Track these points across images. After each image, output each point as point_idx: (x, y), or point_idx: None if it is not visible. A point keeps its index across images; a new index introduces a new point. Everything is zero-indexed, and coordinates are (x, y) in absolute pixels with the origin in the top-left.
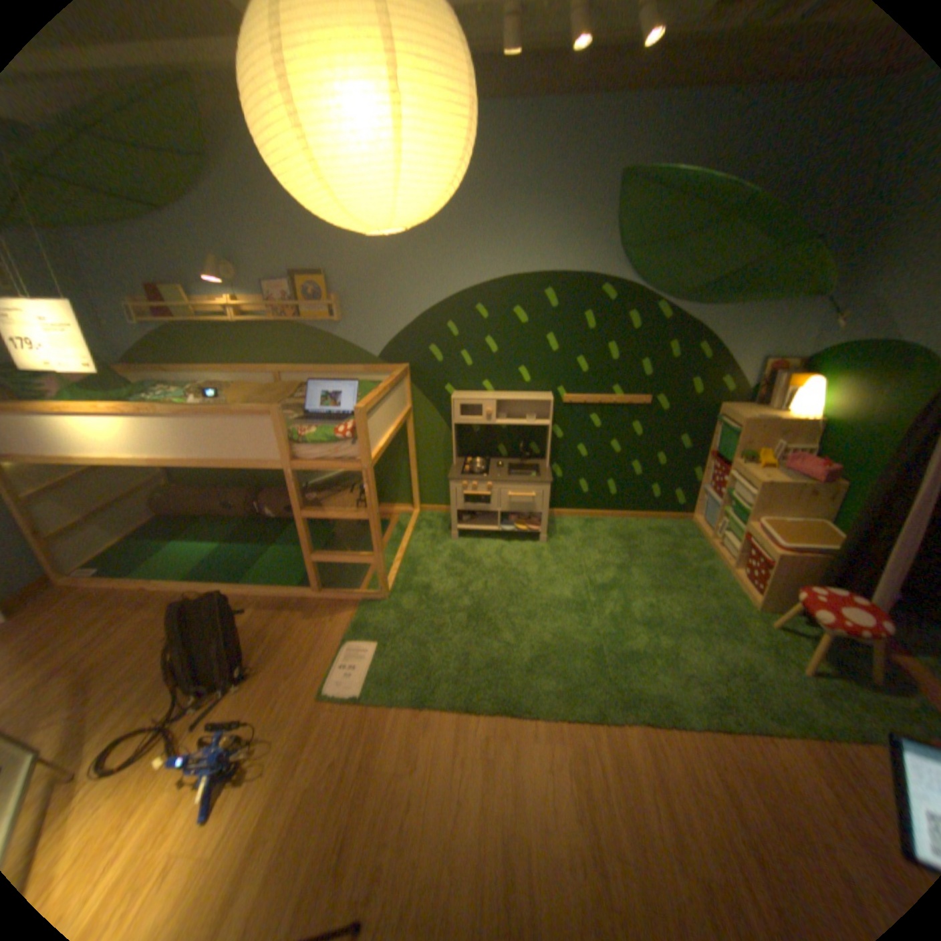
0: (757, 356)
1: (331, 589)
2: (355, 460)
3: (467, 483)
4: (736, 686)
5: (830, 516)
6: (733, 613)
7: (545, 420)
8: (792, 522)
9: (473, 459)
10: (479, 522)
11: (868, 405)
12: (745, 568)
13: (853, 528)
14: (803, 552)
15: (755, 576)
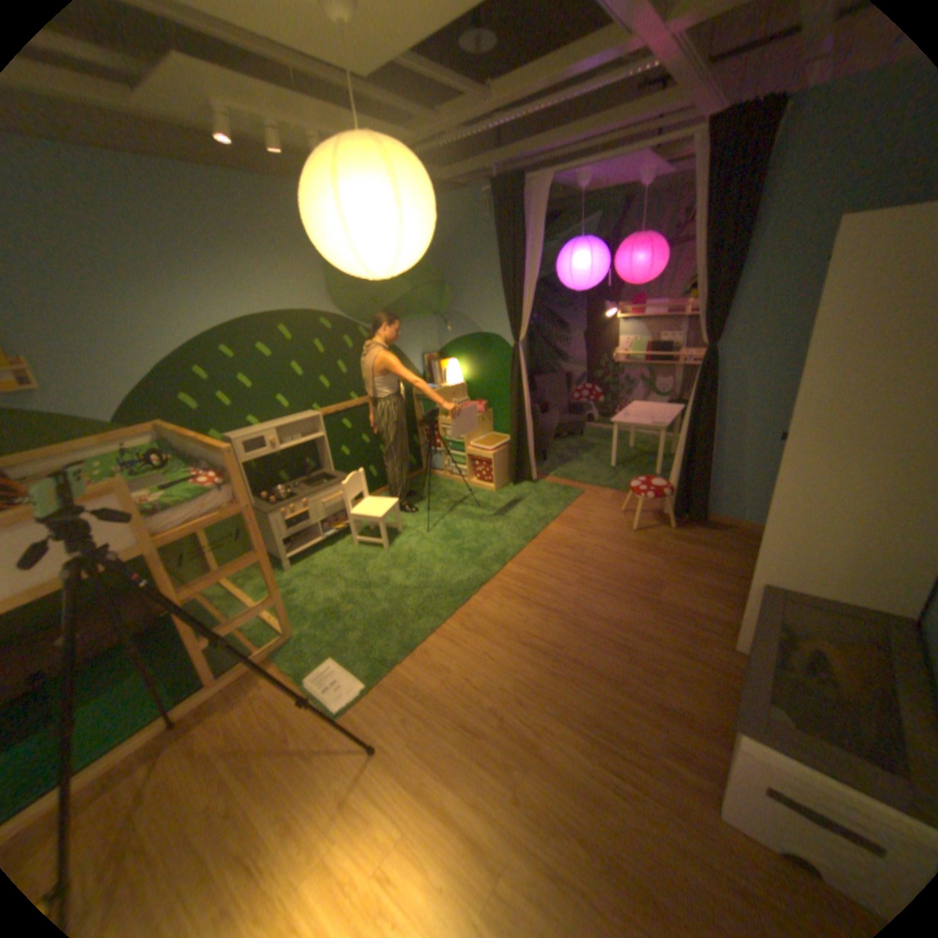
0: (418, 356)
1: (221, 677)
2: (226, 507)
3: (285, 509)
4: (518, 522)
5: (491, 430)
6: (486, 499)
7: (316, 434)
8: (482, 439)
9: (264, 494)
10: (300, 545)
11: (481, 368)
12: (474, 476)
13: (502, 431)
14: (497, 449)
15: (483, 475)
